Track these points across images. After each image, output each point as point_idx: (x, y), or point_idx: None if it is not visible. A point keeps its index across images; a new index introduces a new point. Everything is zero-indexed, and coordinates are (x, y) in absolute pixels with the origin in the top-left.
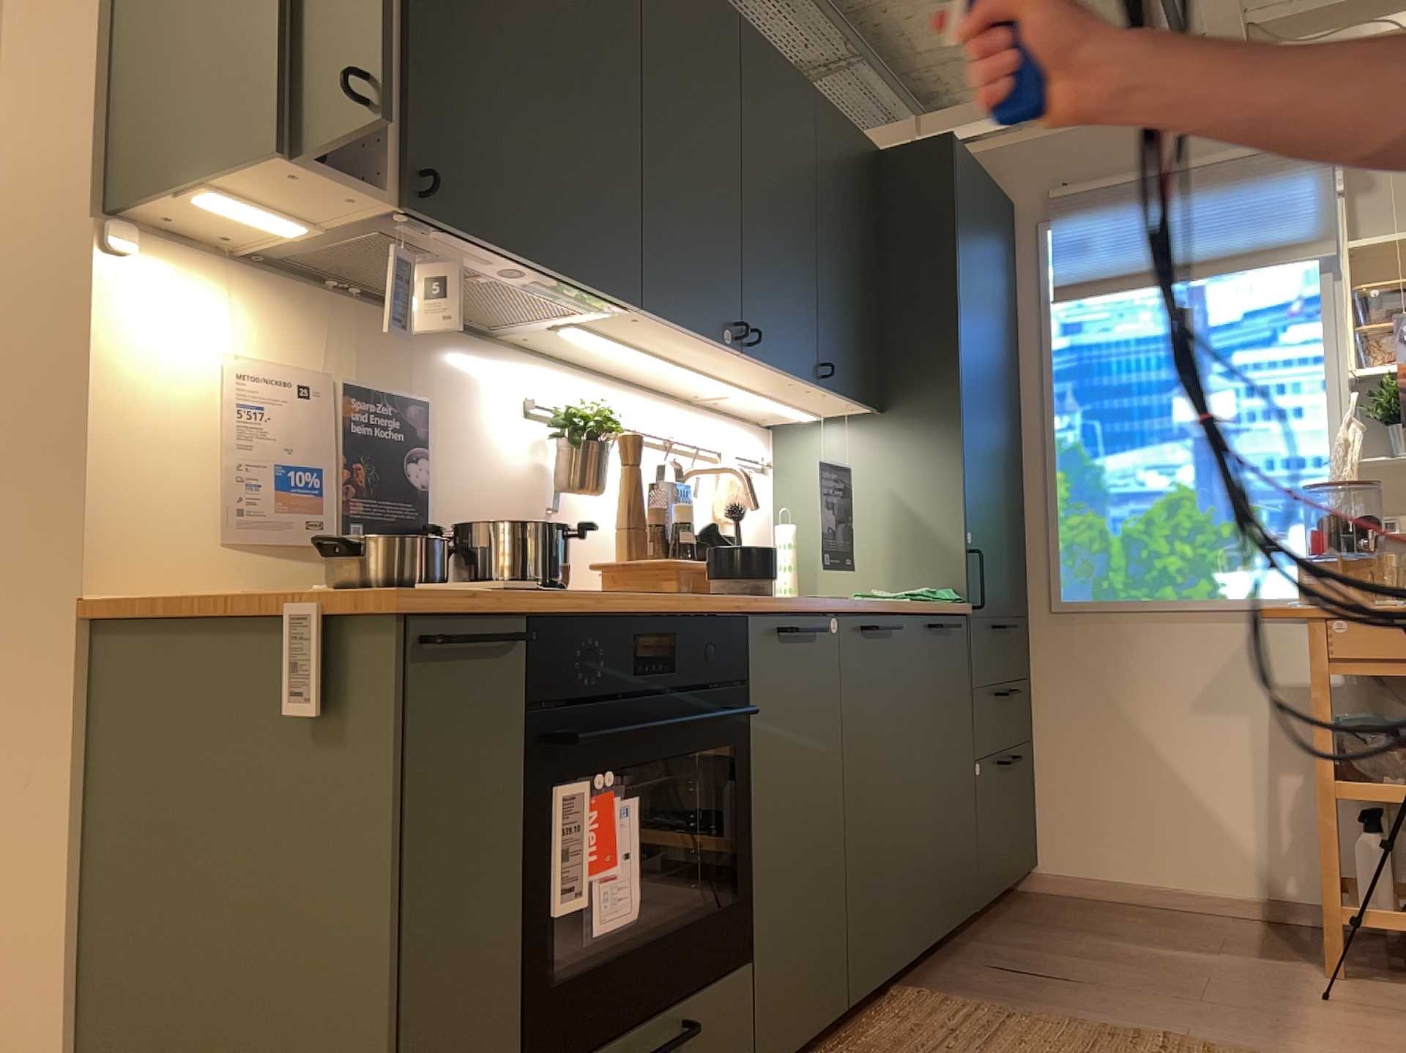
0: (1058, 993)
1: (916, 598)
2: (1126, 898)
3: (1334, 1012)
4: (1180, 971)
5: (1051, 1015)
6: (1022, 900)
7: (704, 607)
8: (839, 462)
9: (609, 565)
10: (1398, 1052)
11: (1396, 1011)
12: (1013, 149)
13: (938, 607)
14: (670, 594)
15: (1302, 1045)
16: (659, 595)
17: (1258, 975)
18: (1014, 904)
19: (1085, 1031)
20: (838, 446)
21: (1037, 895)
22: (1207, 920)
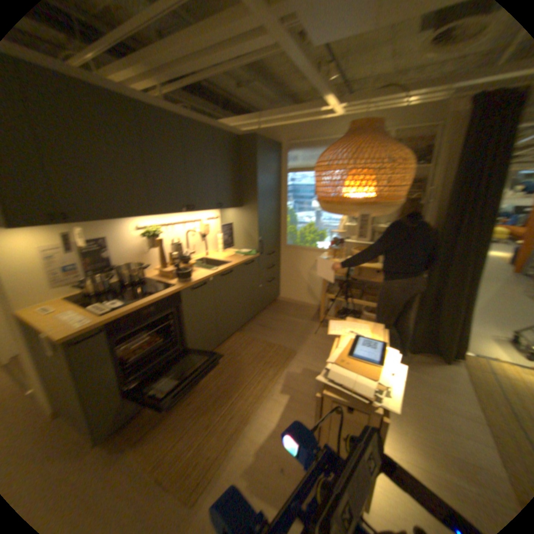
0: (265, 333)
1: (243, 255)
2: (293, 303)
3: (313, 338)
4: (291, 326)
5: (260, 340)
6: (273, 303)
7: (163, 295)
8: (231, 218)
9: (155, 271)
10: (318, 349)
11: (324, 338)
12: (281, 127)
13: (247, 259)
14: (155, 293)
15: (302, 348)
16: (149, 297)
17: (305, 327)
18: (271, 304)
19: (264, 345)
20: (231, 214)
21: (277, 301)
22: (305, 310)
